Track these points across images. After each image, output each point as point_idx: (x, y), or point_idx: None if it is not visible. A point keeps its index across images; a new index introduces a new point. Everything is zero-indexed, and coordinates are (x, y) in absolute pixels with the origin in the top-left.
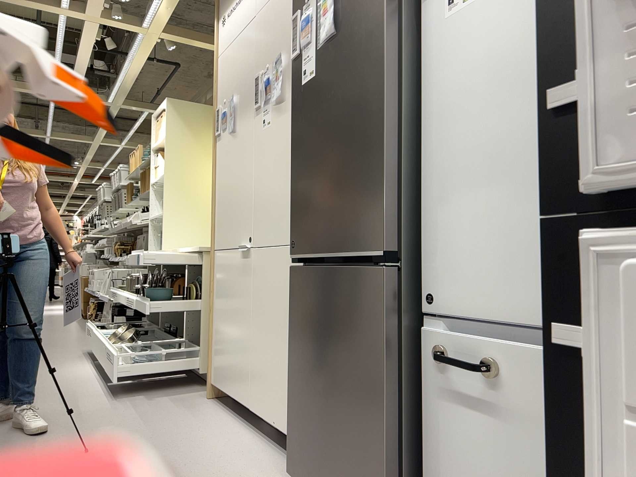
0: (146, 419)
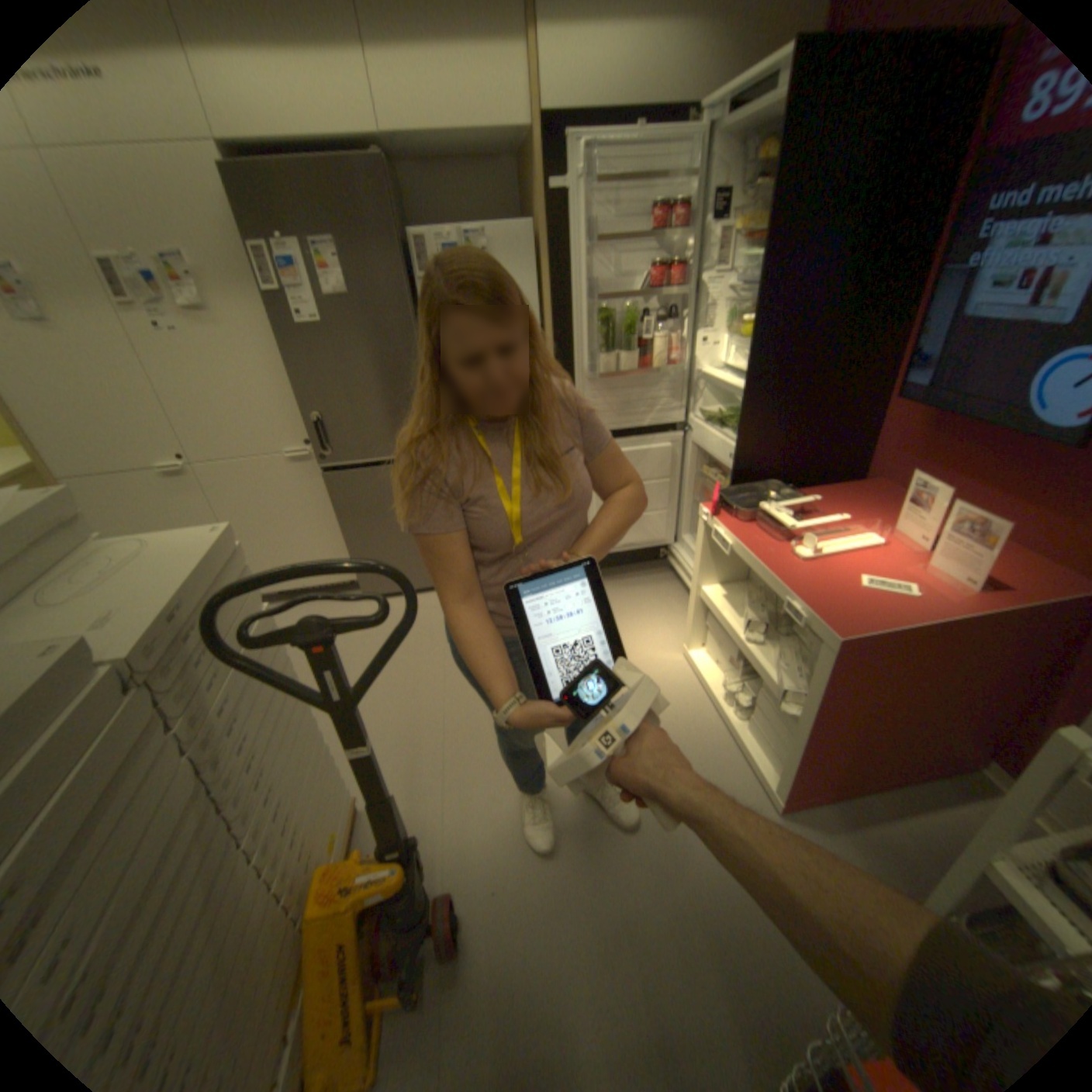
0: None
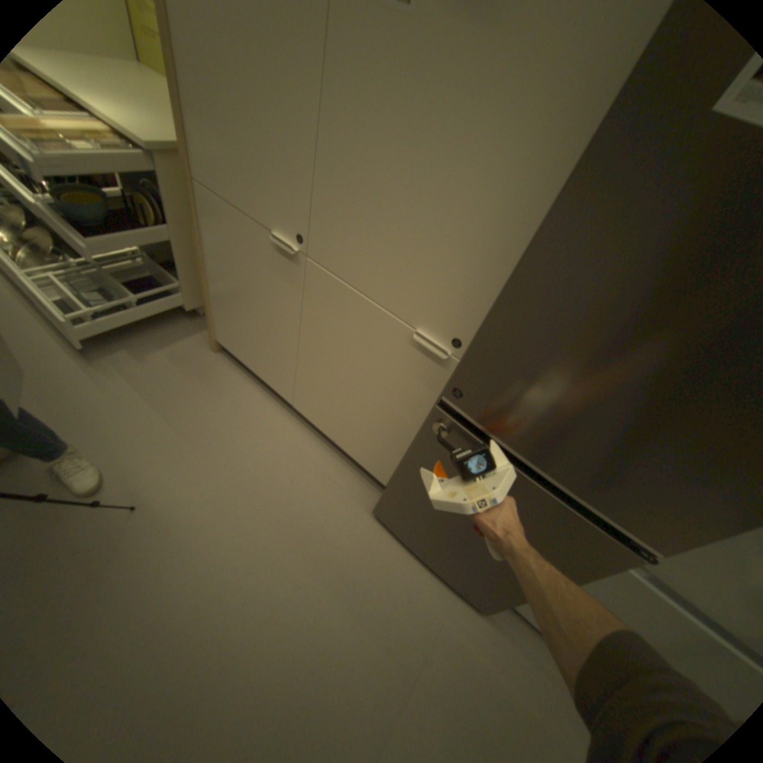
0: (164, 409)
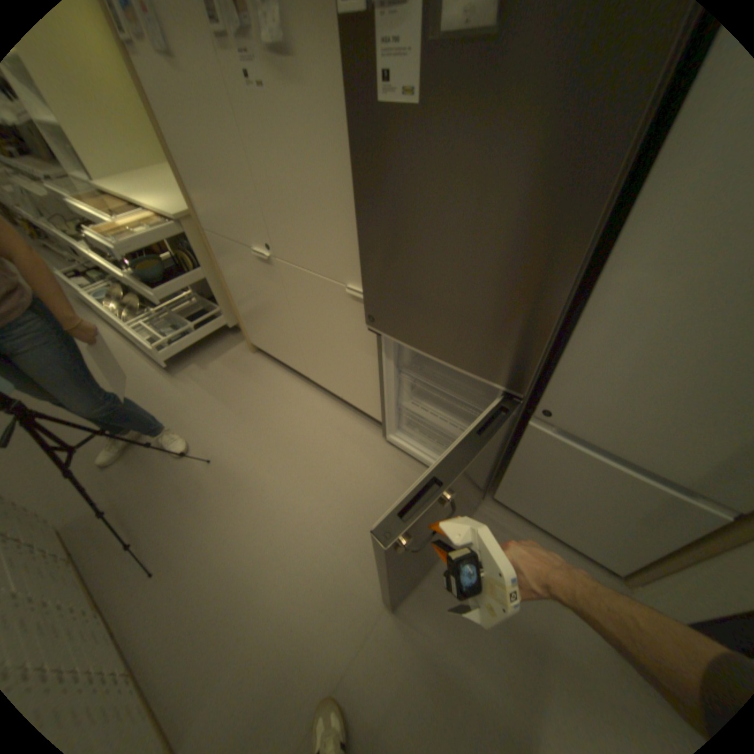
0: (222, 398)
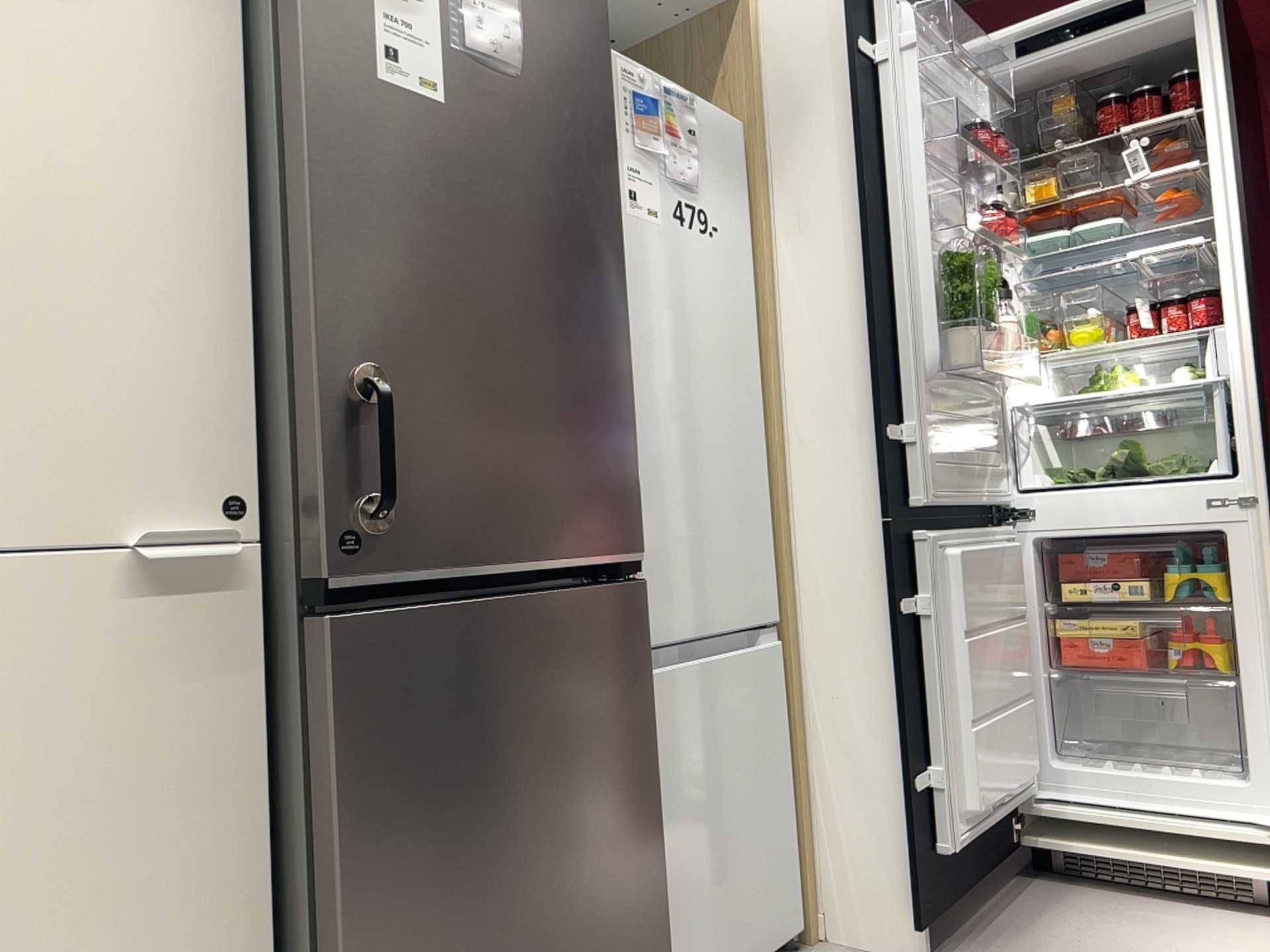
0: None
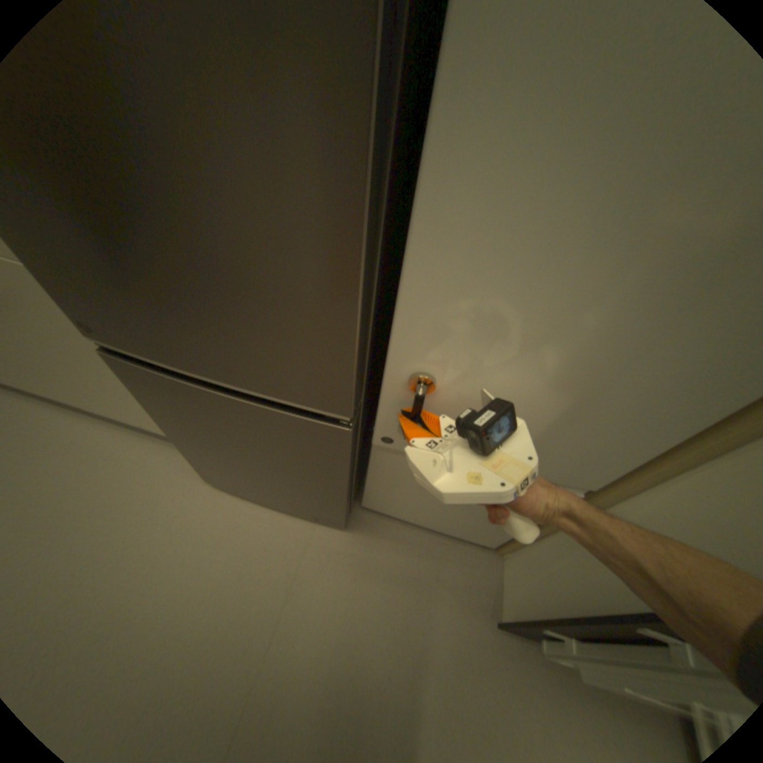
0: None
